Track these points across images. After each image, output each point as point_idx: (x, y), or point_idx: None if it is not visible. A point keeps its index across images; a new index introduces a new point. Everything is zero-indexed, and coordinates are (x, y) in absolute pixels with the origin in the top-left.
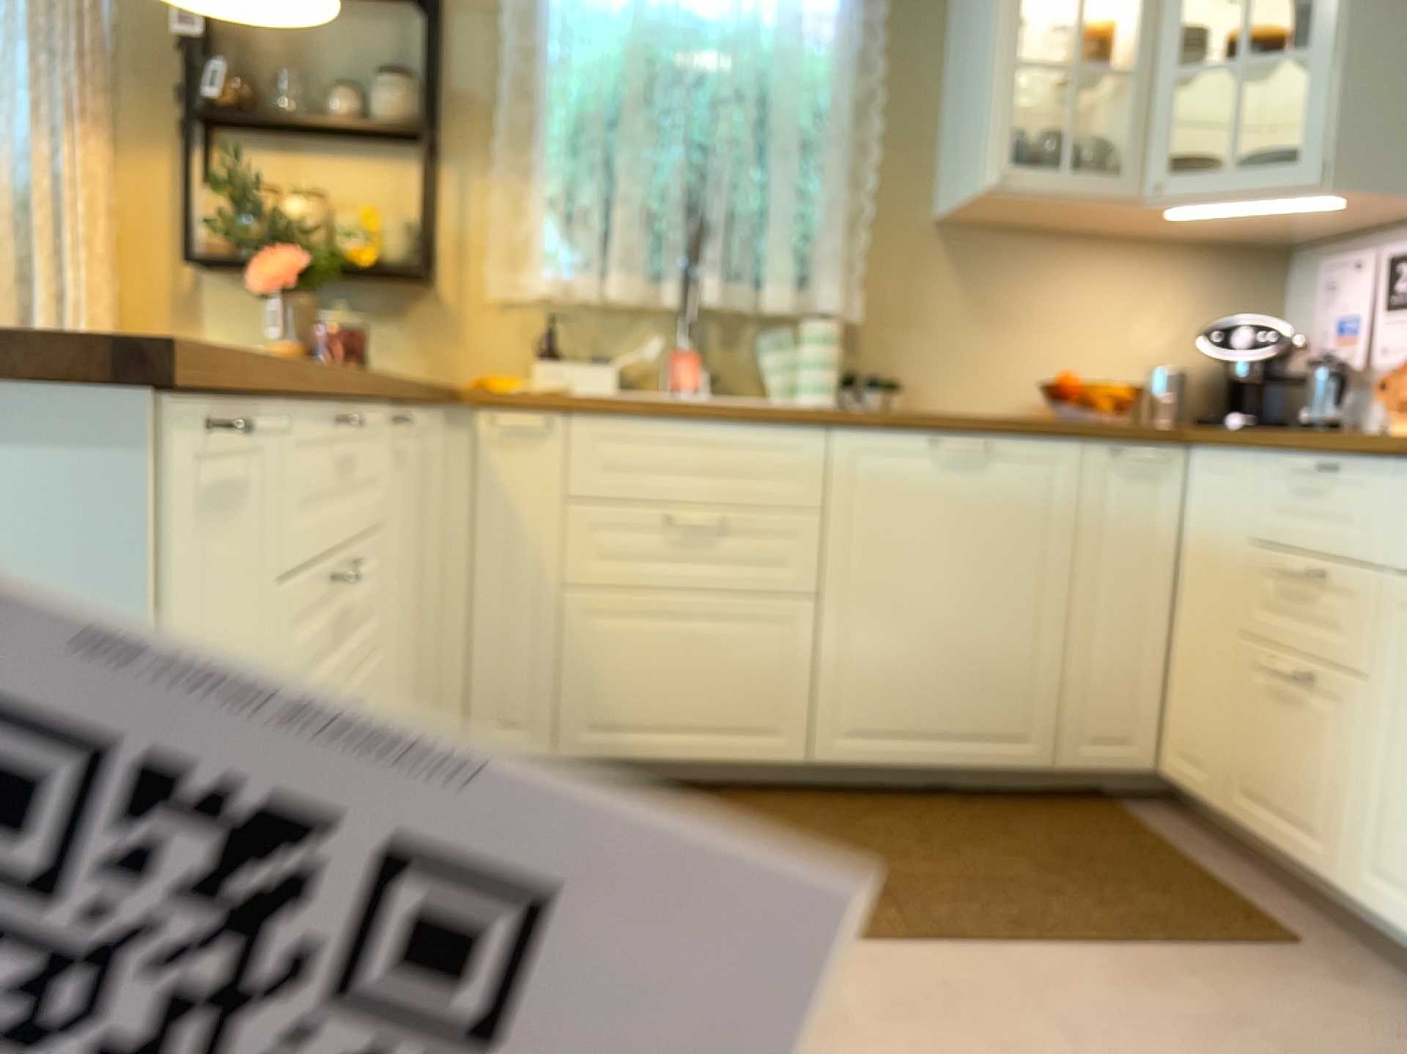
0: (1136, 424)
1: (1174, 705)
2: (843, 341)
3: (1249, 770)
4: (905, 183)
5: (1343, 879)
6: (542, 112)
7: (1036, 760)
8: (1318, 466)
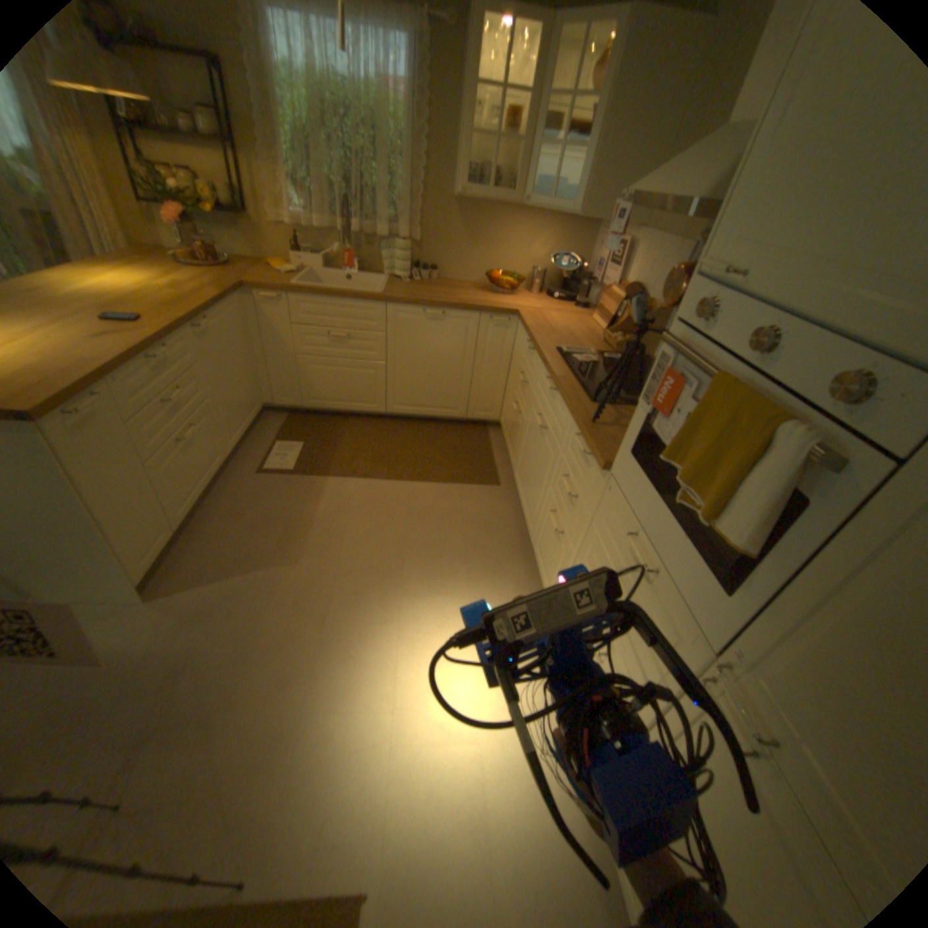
0: (501, 307)
1: (503, 403)
2: (414, 248)
3: (508, 431)
4: (439, 175)
5: (513, 470)
6: (275, 130)
7: (458, 416)
8: (528, 348)
